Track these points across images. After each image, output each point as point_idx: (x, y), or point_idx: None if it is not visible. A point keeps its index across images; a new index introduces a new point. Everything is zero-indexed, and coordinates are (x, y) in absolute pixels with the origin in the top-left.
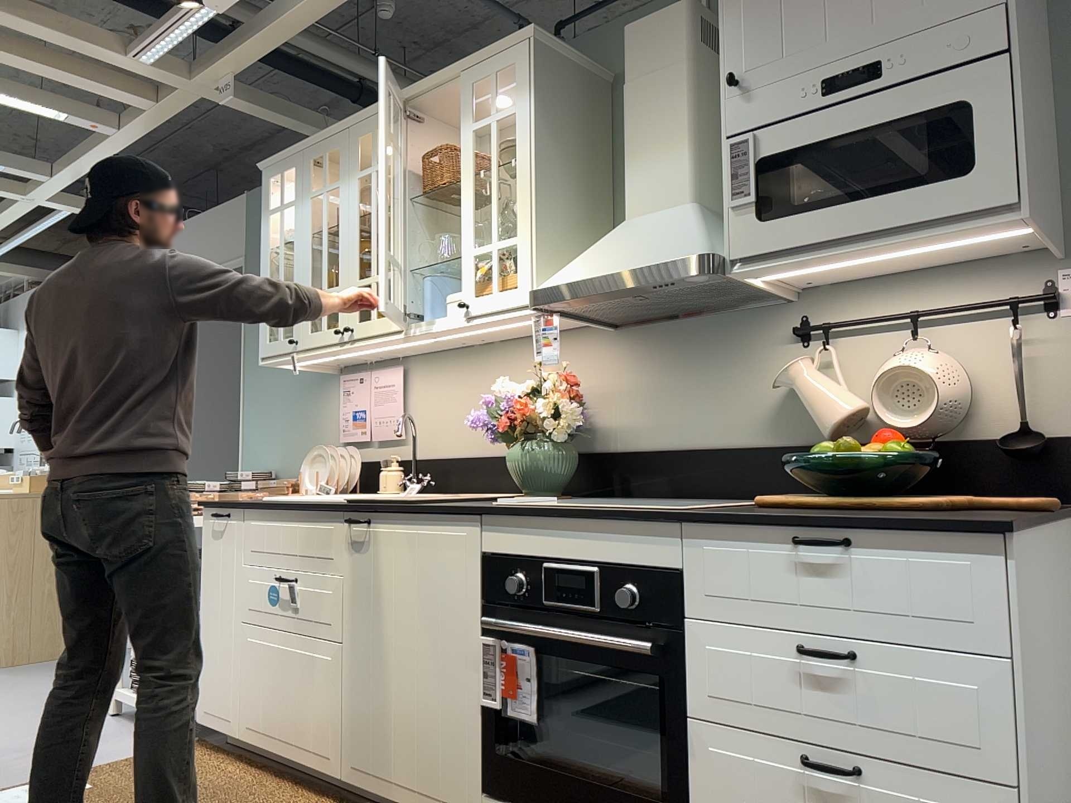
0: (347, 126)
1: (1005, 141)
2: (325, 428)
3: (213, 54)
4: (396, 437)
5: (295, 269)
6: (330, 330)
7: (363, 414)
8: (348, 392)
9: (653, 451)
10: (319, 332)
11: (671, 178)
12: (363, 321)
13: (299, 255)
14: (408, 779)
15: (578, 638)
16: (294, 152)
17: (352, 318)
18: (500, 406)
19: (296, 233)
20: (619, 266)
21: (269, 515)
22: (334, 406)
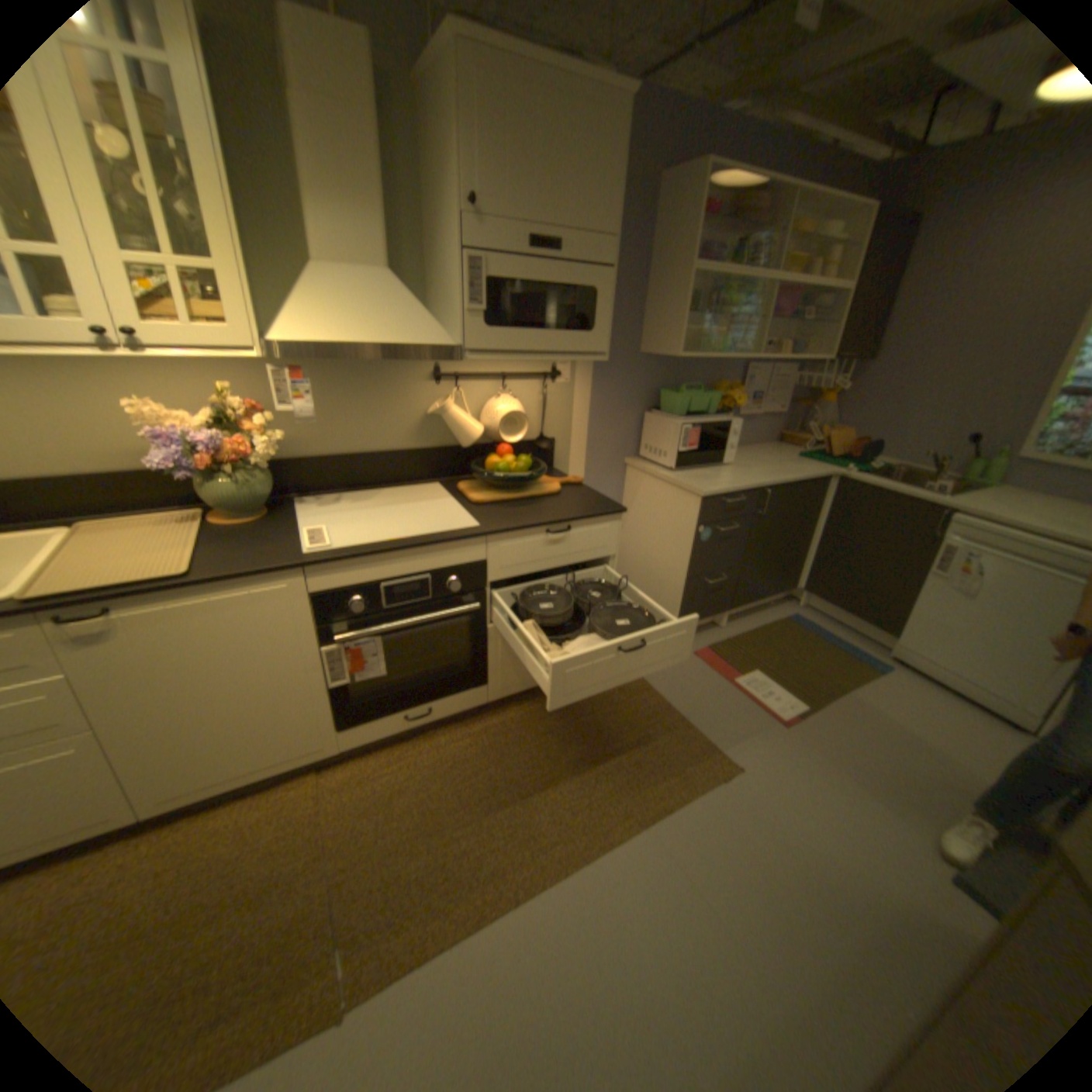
0: None
1: (608, 318)
2: None
3: None
4: None
5: None
6: None
7: None
8: None
9: (325, 456)
10: None
11: (366, 236)
12: None
13: None
14: (250, 766)
15: (428, 617)
16: None
17: None
18: (175, 438)
19: None
20: (377, 337)
21: None
22: None
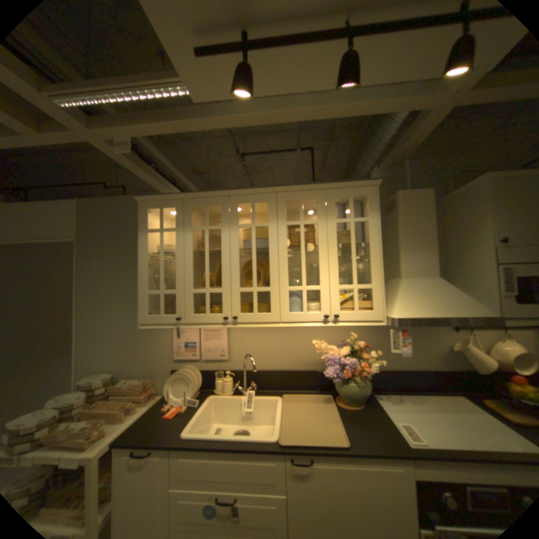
0: (228, 193)
1: None
2: (159, 350)
3: (117, 115)
4: (222, 358)
5: (178, 272)
6: (215, 314)
7: (196, 344)
8: (182, 331)
9: (390, 372)
10: (204, 315)
11: (430, 264)
12: (248, 314)
13: (181, 264)
14: None
15: None
16: (175, 197)
17: (237, 310)
18: (334, 361)
19: (177, 248)
20: (449, 314)
21: (202, 456)
22: (167, 337)
